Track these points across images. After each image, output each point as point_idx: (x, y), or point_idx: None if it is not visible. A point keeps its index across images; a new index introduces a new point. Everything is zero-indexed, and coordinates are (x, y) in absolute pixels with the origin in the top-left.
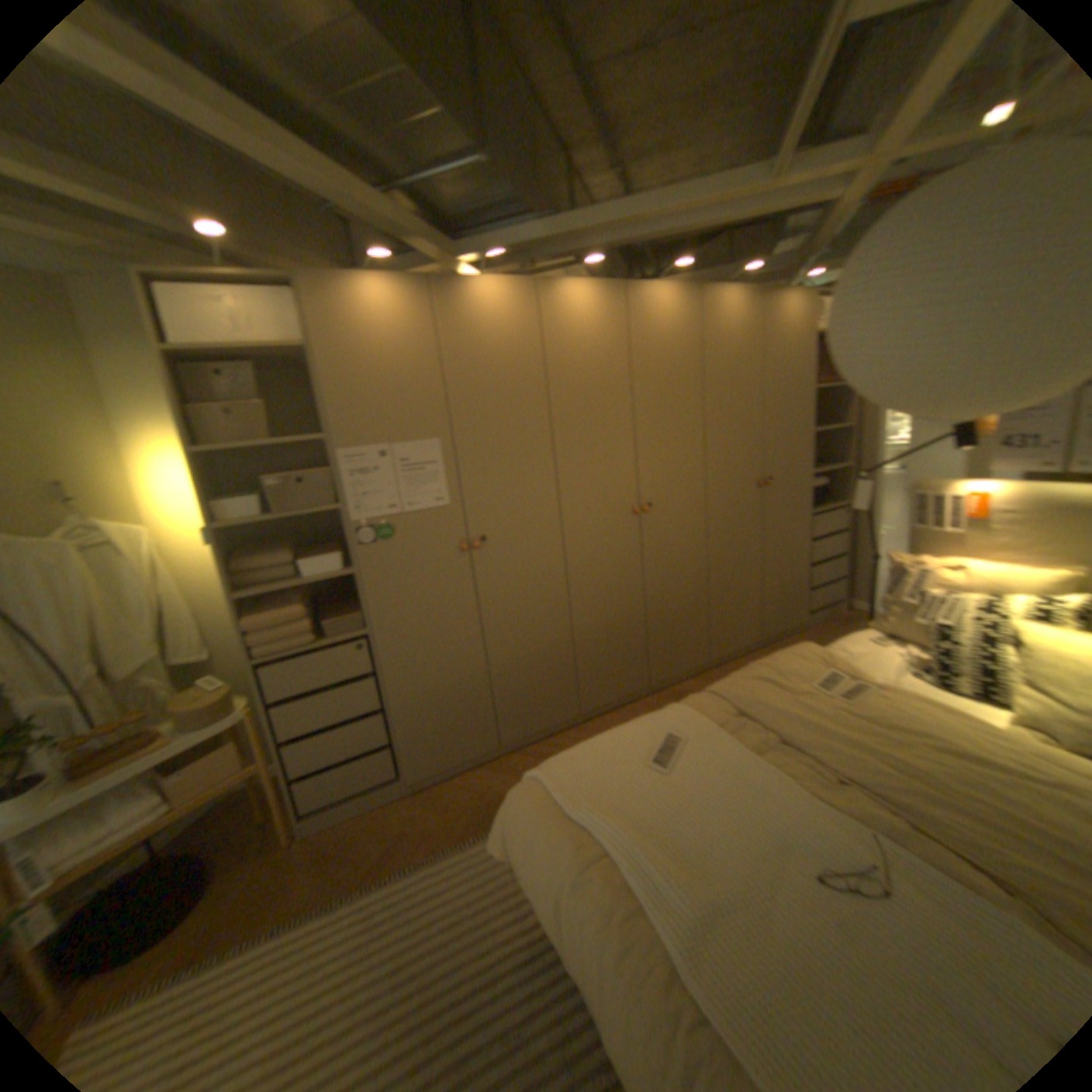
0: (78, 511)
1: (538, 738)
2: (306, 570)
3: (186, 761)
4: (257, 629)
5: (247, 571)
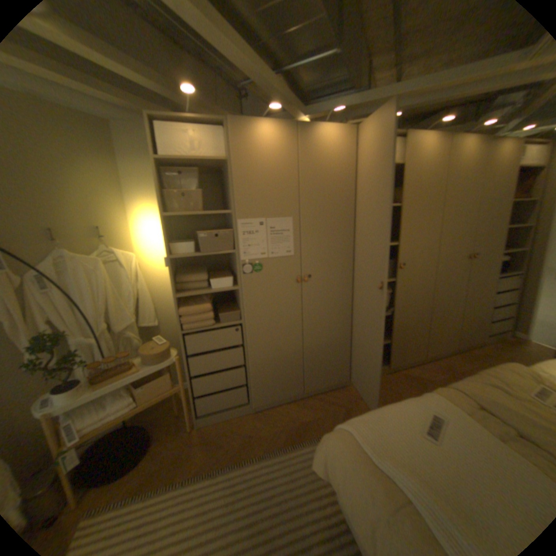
0: (103, 243)
1: (324, 391)
2: (213, 285)
3: (144, 380)
4: (186, 314)
5: (183, 283)
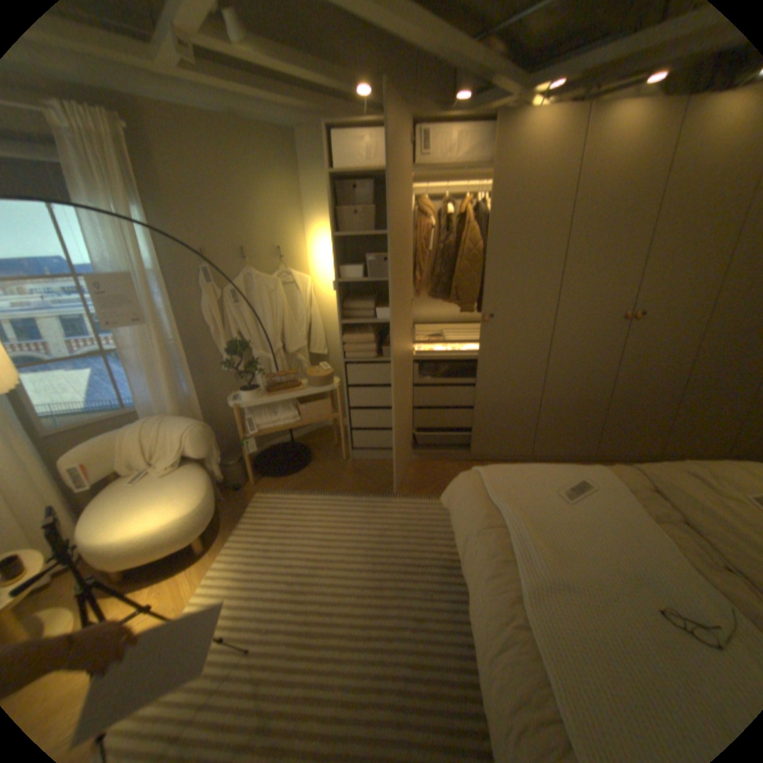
0: (282, 264)
1: (495, 459)
2: (378, 315)
3: (309, 401)
4: (348, 343)
5: (349, 310)
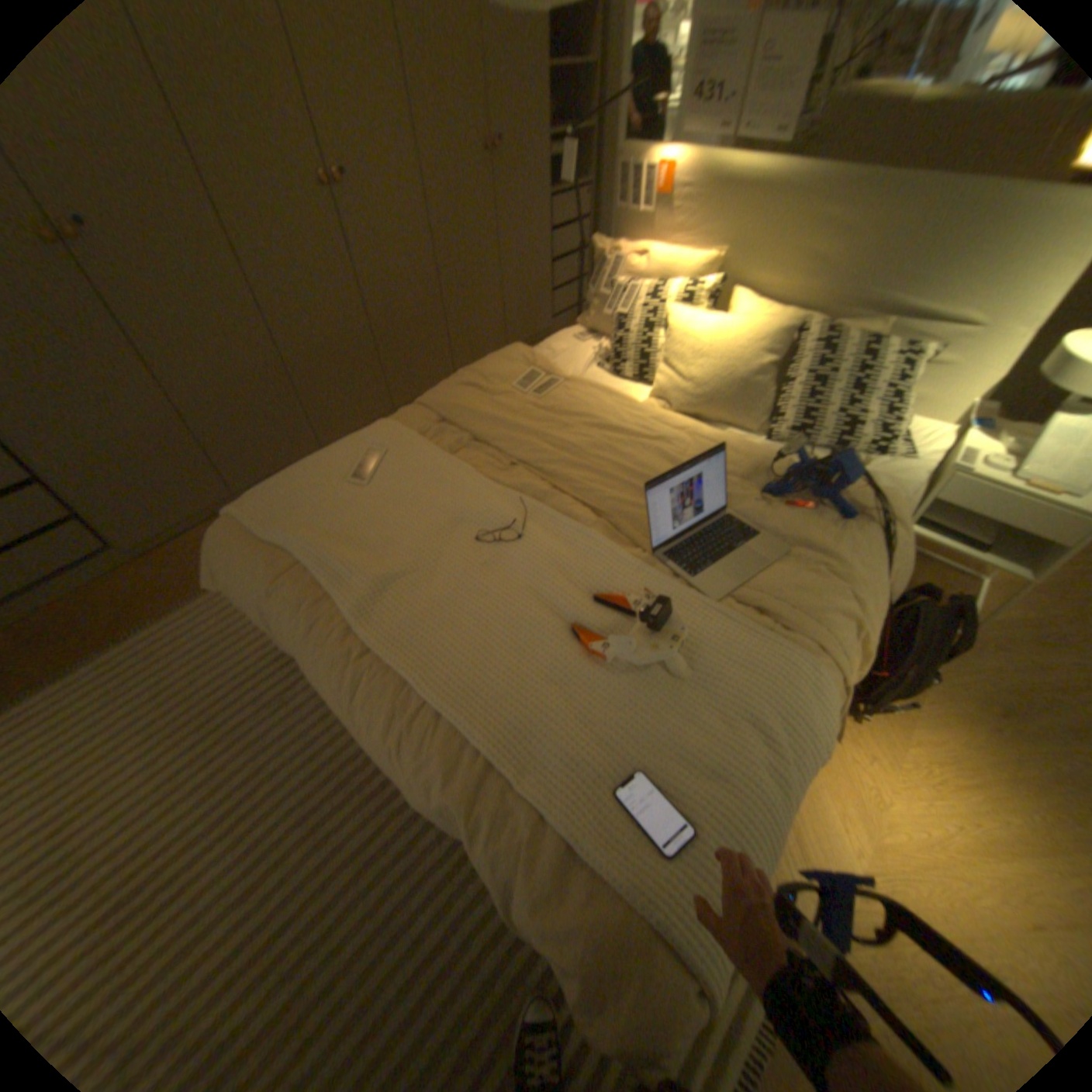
0: None
1: None
2: None
3: None
4: None
5: None
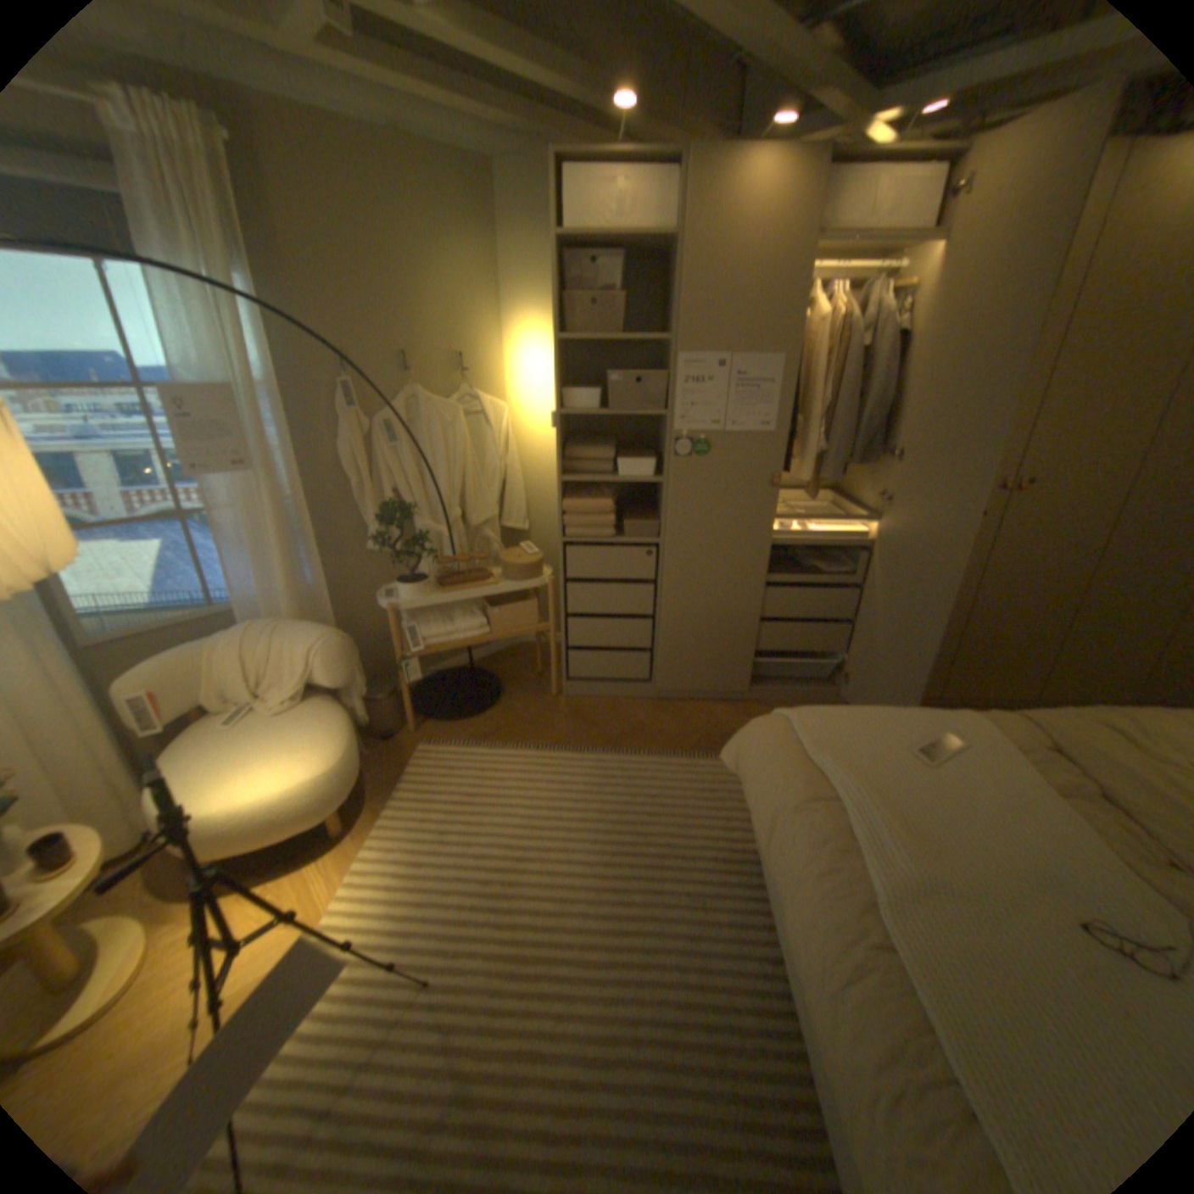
0: (465, 382)
1: (788, 699)
2: (620, 470)
3: (502, 603)
4: (571, 512)
5: (573, 460)
